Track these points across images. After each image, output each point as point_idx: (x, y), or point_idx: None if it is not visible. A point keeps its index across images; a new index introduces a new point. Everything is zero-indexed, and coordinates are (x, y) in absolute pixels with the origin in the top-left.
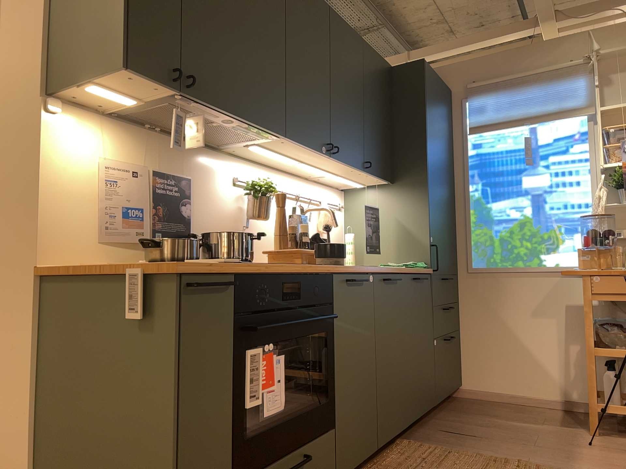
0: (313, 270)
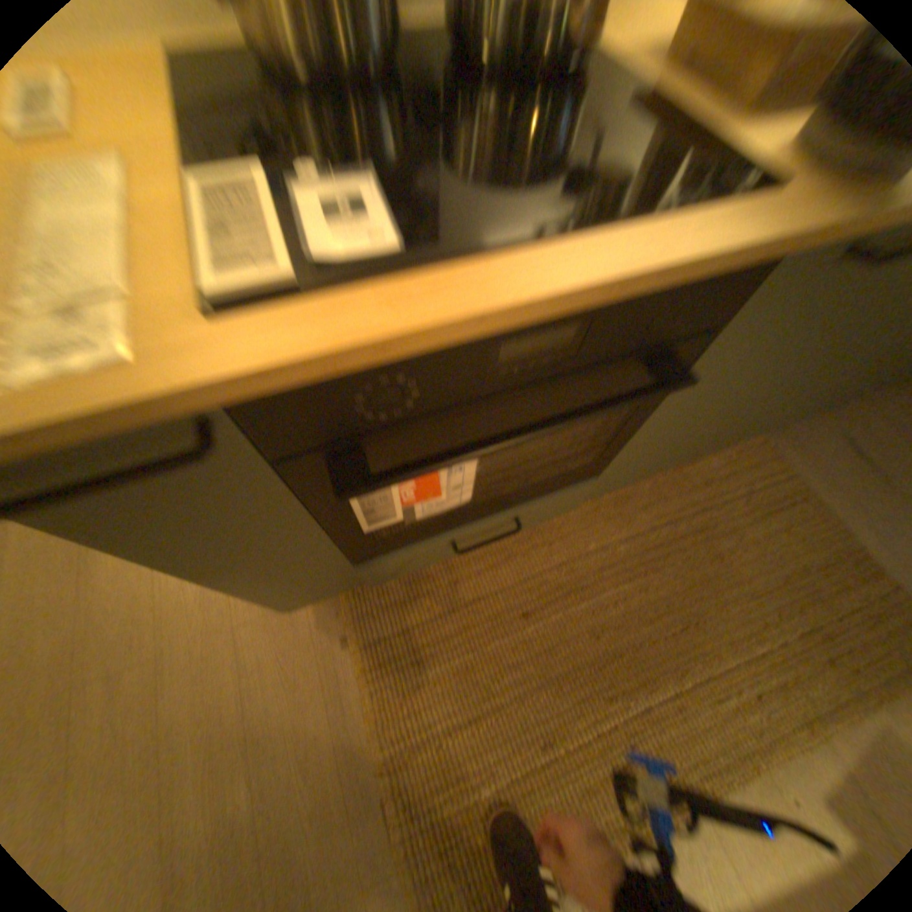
0: (696, 250)
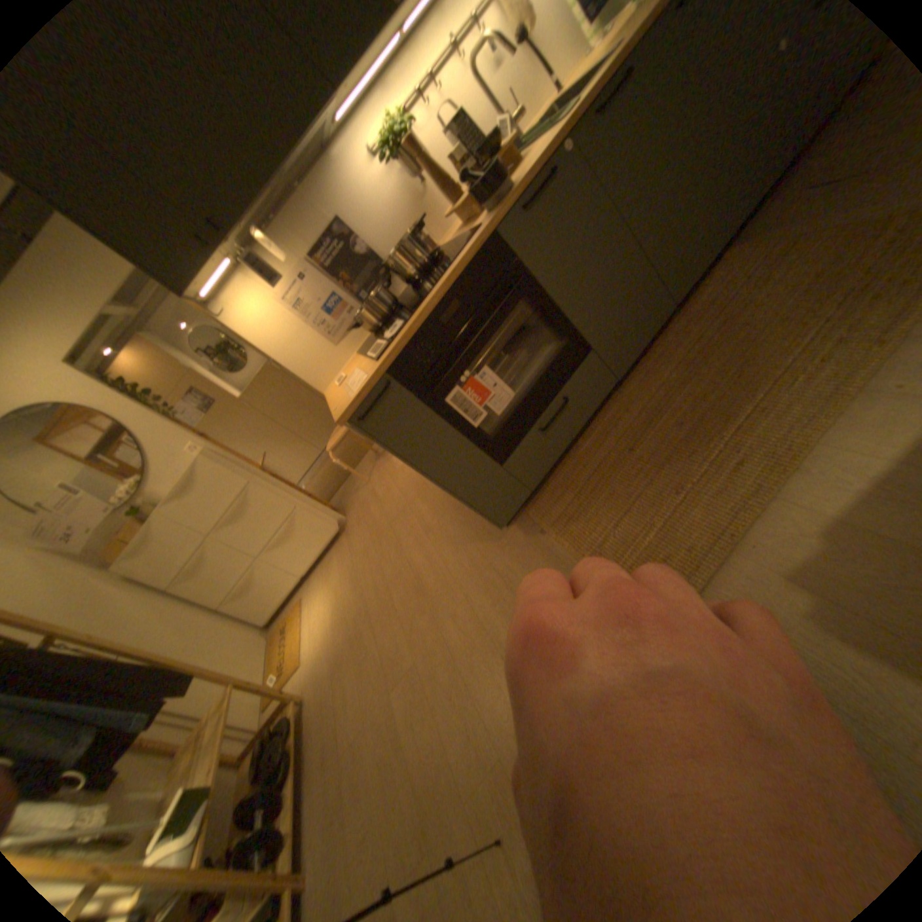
0: (464, 257)
